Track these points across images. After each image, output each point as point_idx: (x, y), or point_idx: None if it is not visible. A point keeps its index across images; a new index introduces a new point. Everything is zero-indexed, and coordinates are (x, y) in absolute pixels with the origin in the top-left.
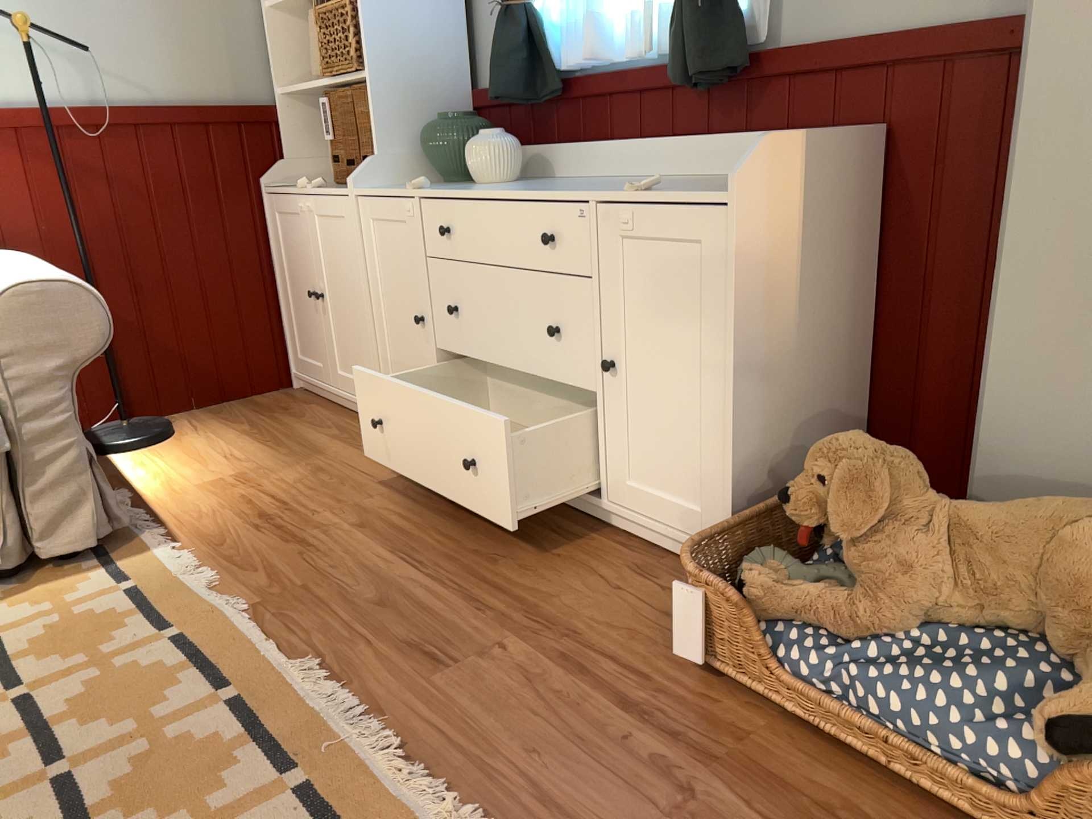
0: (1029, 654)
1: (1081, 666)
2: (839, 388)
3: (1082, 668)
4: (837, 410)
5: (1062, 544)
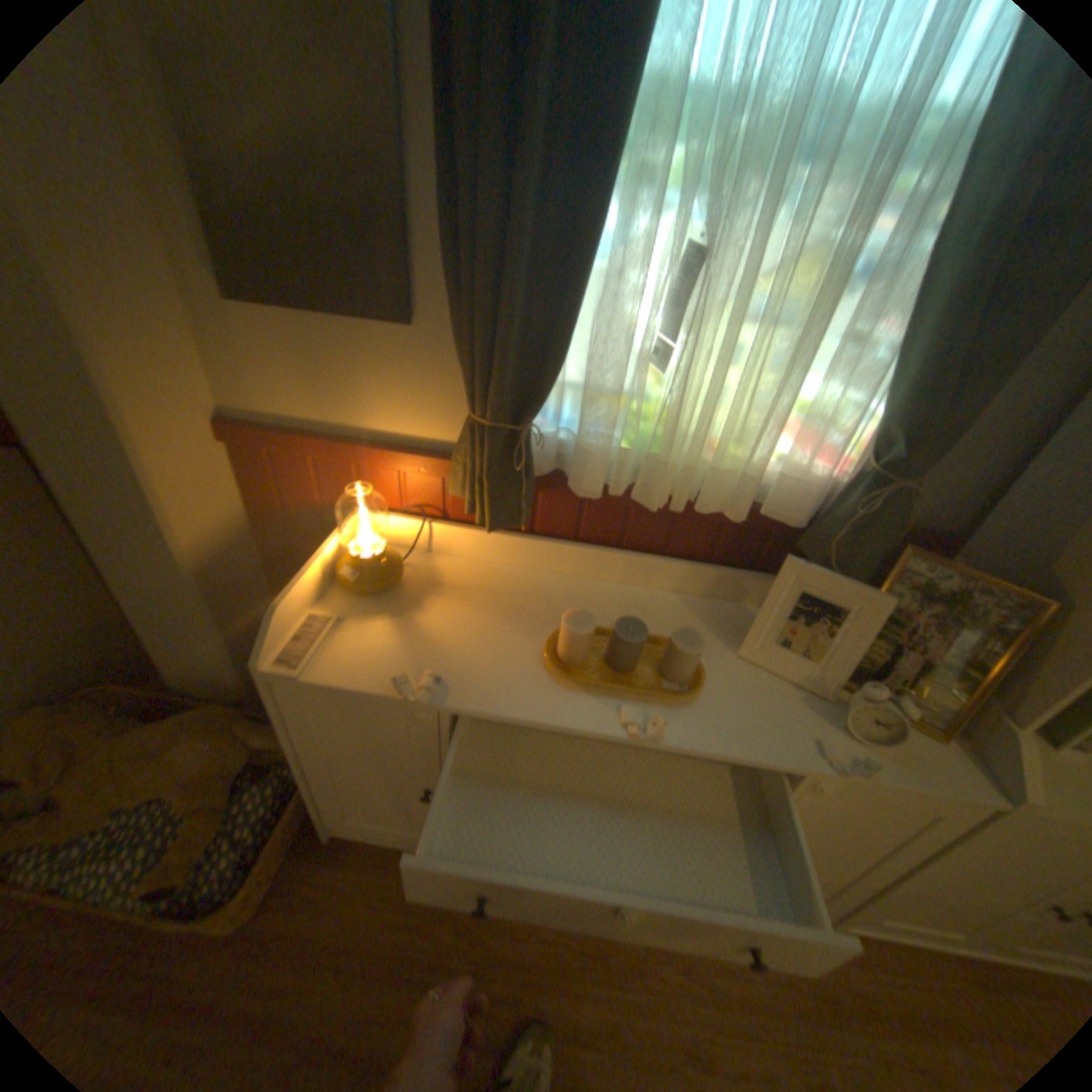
0: (165, 820)
1: (188, 819)
2: (81, 617)
3: (198, 810)
4: (89, 628)
5: (169, 761)
